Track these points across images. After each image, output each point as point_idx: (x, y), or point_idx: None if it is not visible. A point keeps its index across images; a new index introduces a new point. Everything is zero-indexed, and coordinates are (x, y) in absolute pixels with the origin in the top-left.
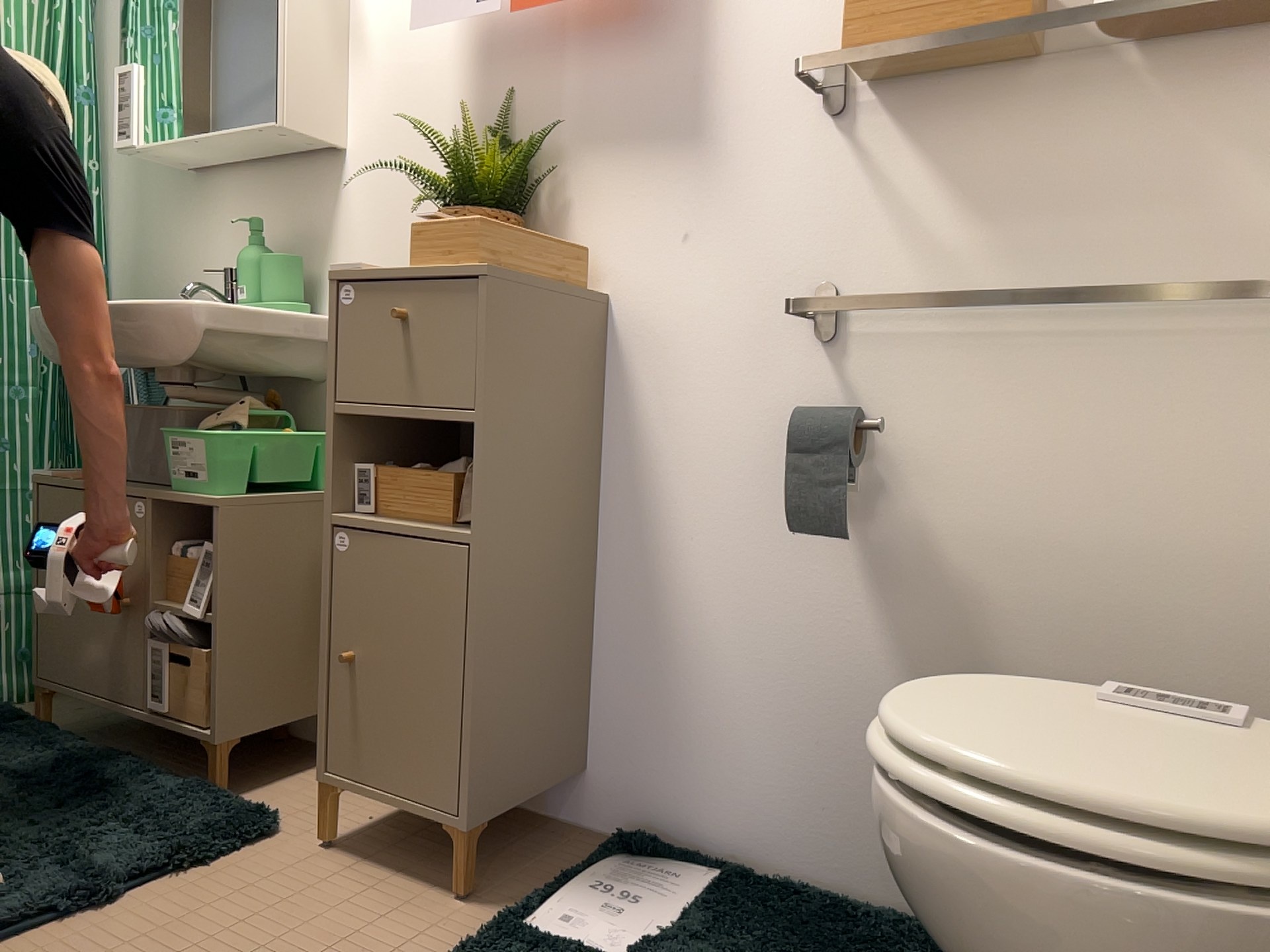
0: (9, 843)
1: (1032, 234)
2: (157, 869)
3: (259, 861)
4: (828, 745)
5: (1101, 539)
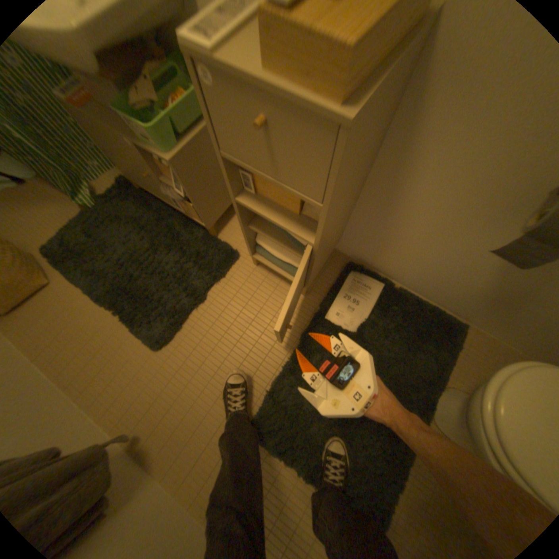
0: (167, 278)
1: None
2: (214, 287)
3: (240, 275)
4: (444, 274)
5: None
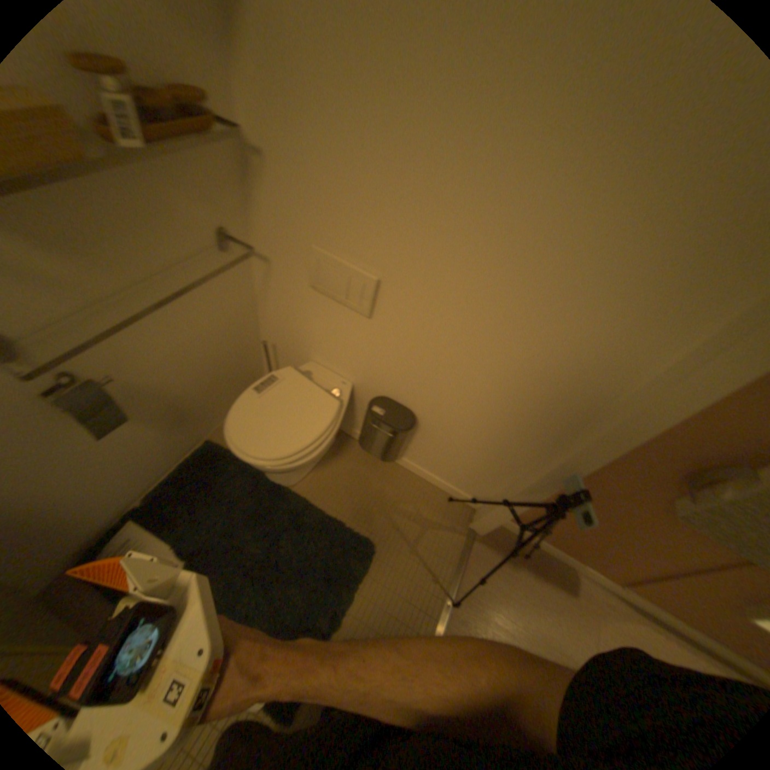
0: None
1: (108, 252)
2: None
3: None
4: (131, 462)
5: (186, 343)
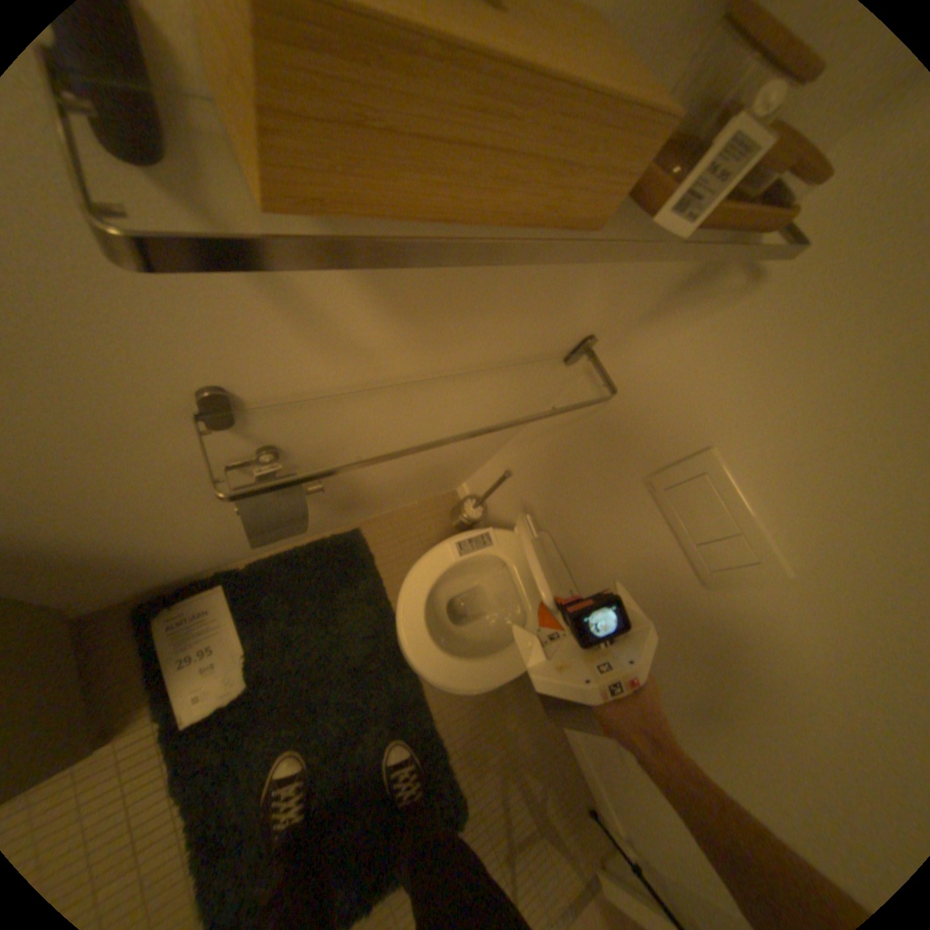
0: None
1: (445, 324)
2: None
3: None
4: None
5: (426, 441)
